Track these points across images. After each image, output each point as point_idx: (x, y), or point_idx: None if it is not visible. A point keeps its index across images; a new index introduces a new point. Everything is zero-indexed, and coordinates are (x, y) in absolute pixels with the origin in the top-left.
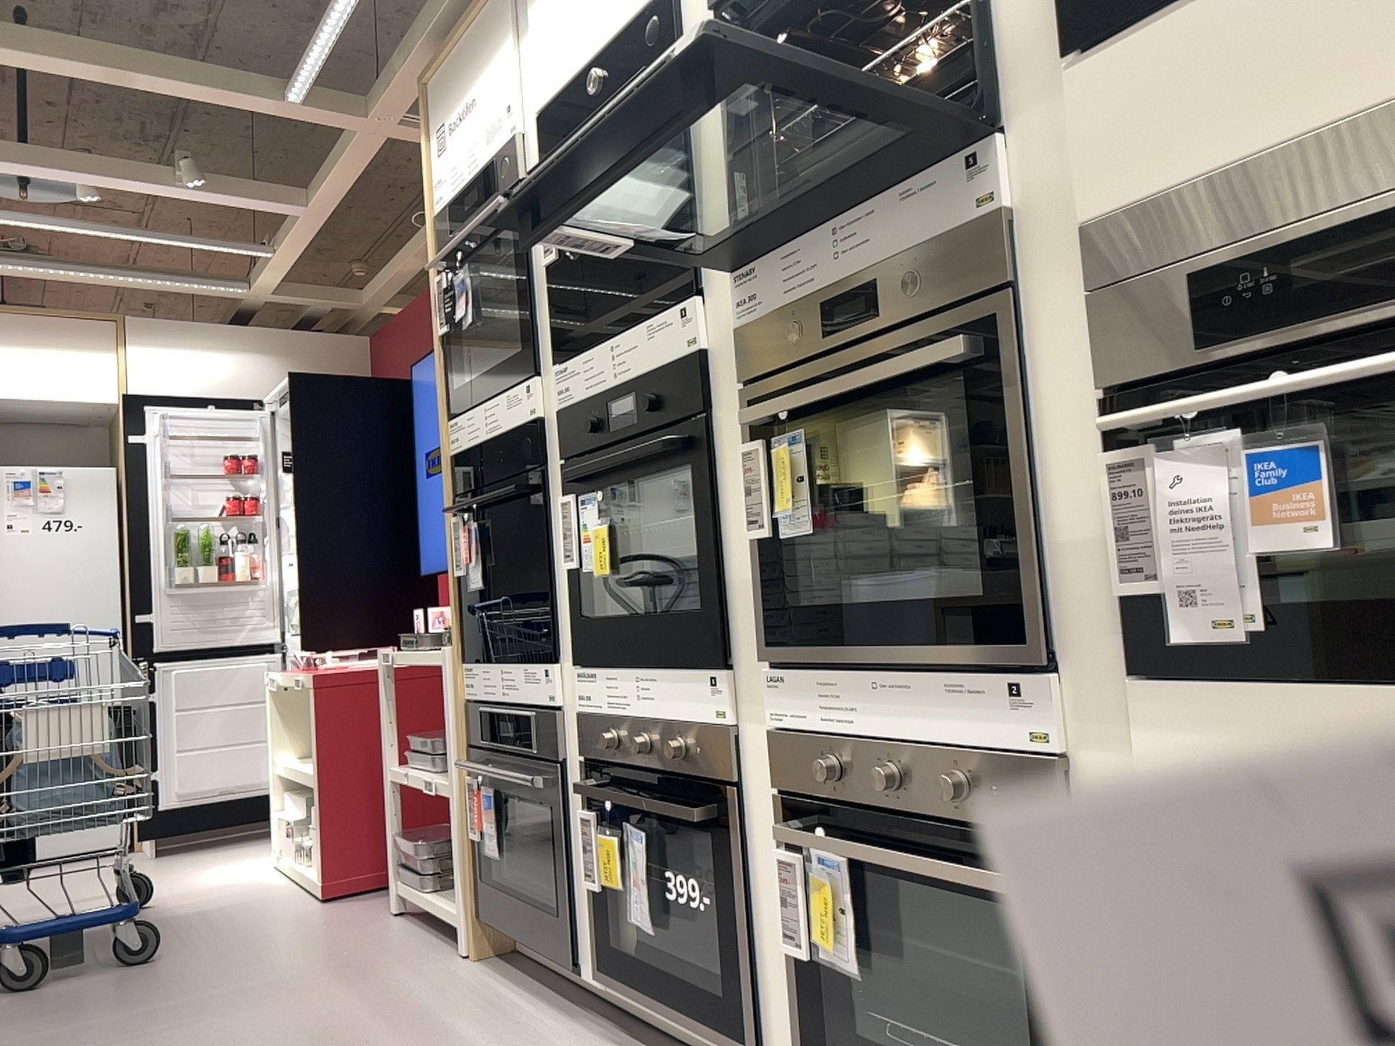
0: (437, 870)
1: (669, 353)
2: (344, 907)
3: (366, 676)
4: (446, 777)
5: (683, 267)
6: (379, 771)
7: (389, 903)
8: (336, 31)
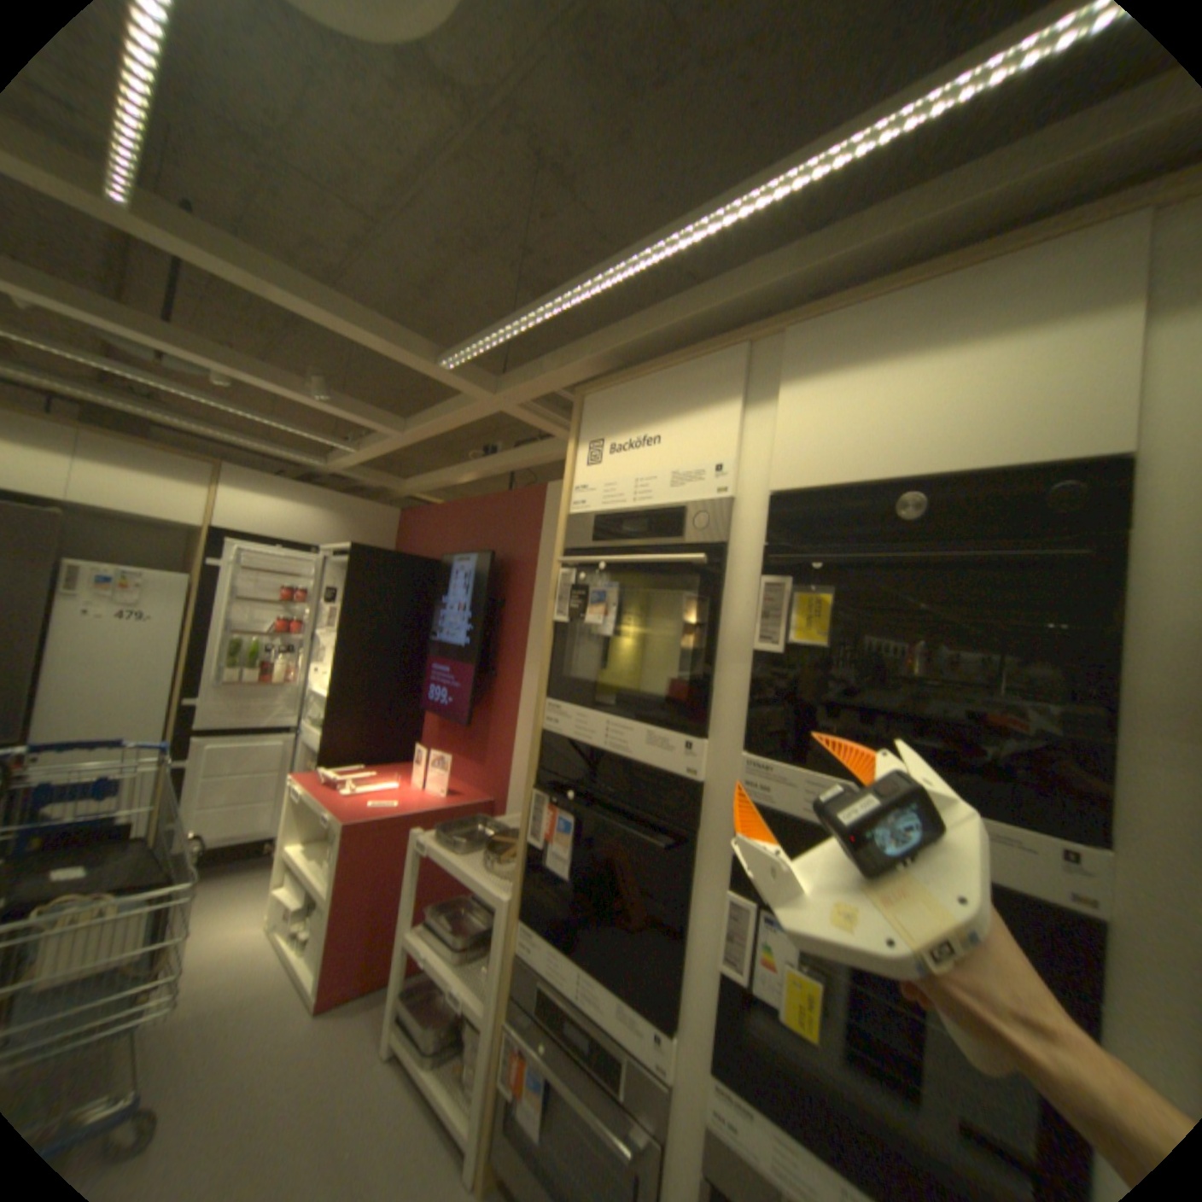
0: (438, 1047)
1: (1024, 883)
2: (336, 1034)
3: (385, 825)
4: (471, 991)
5: (1074, 793)
6: (381, 902)
7: (376, 1033)
8: (520, 324)
